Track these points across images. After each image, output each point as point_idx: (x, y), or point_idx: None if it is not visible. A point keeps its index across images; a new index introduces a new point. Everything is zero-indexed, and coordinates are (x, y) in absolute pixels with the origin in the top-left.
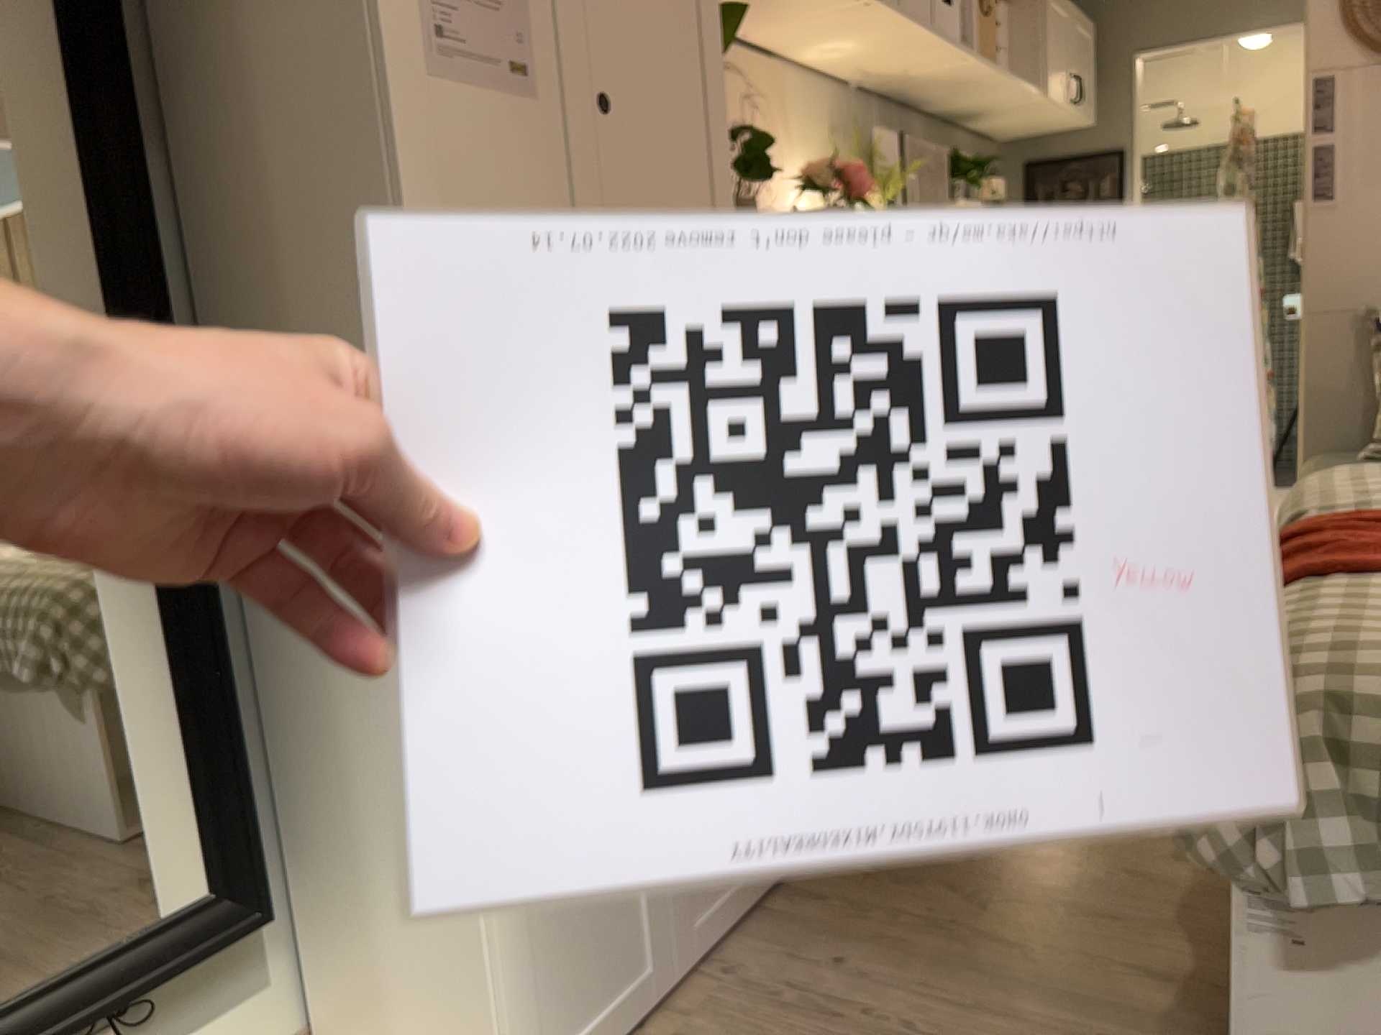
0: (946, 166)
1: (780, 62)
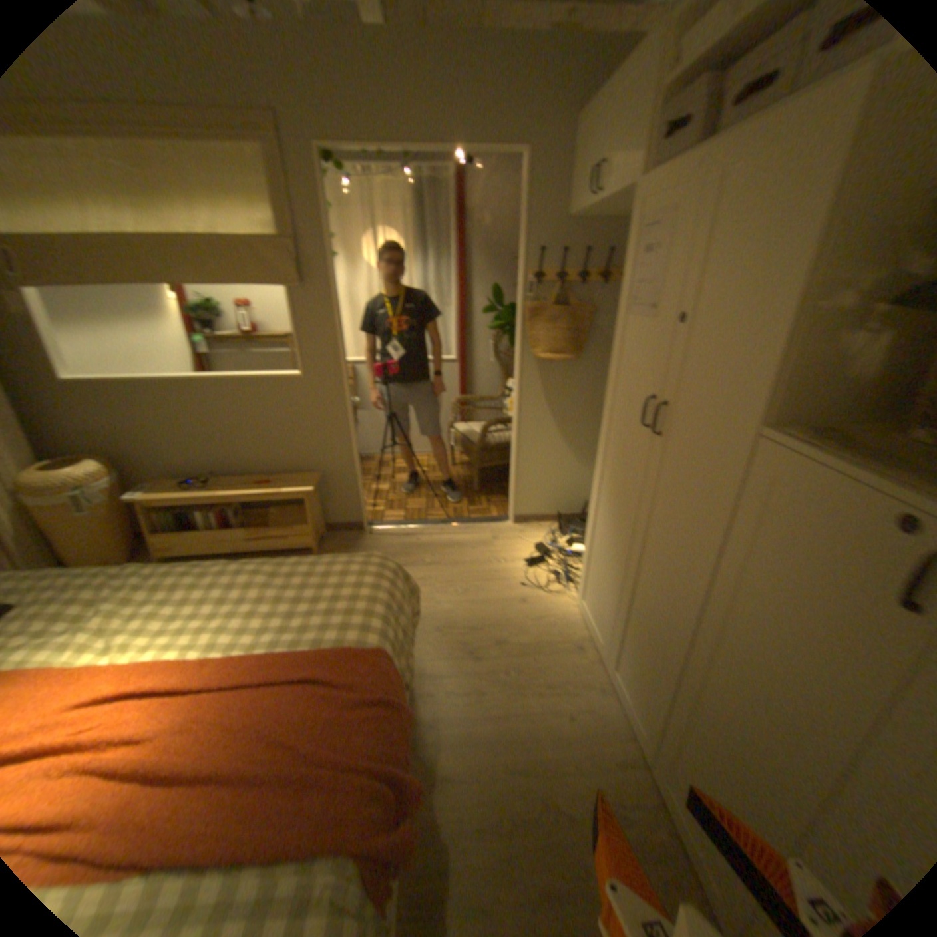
0: None
1: None
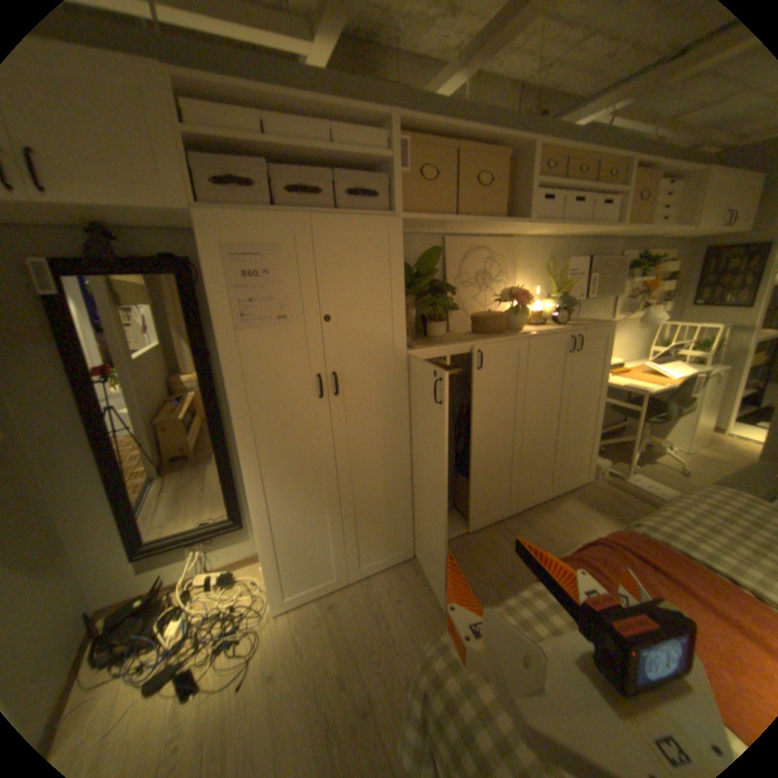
0: (635, 261)
1: (517, 238)
